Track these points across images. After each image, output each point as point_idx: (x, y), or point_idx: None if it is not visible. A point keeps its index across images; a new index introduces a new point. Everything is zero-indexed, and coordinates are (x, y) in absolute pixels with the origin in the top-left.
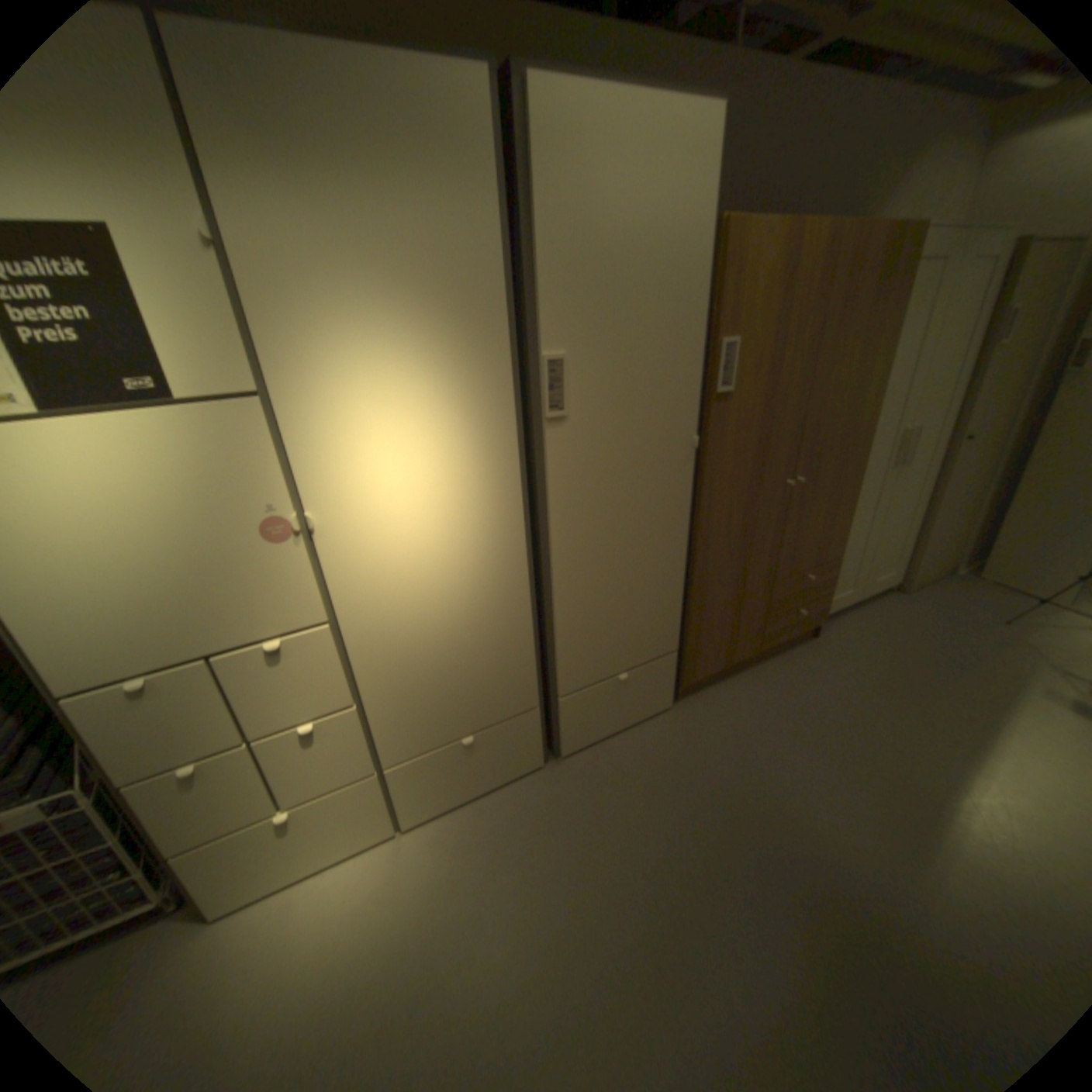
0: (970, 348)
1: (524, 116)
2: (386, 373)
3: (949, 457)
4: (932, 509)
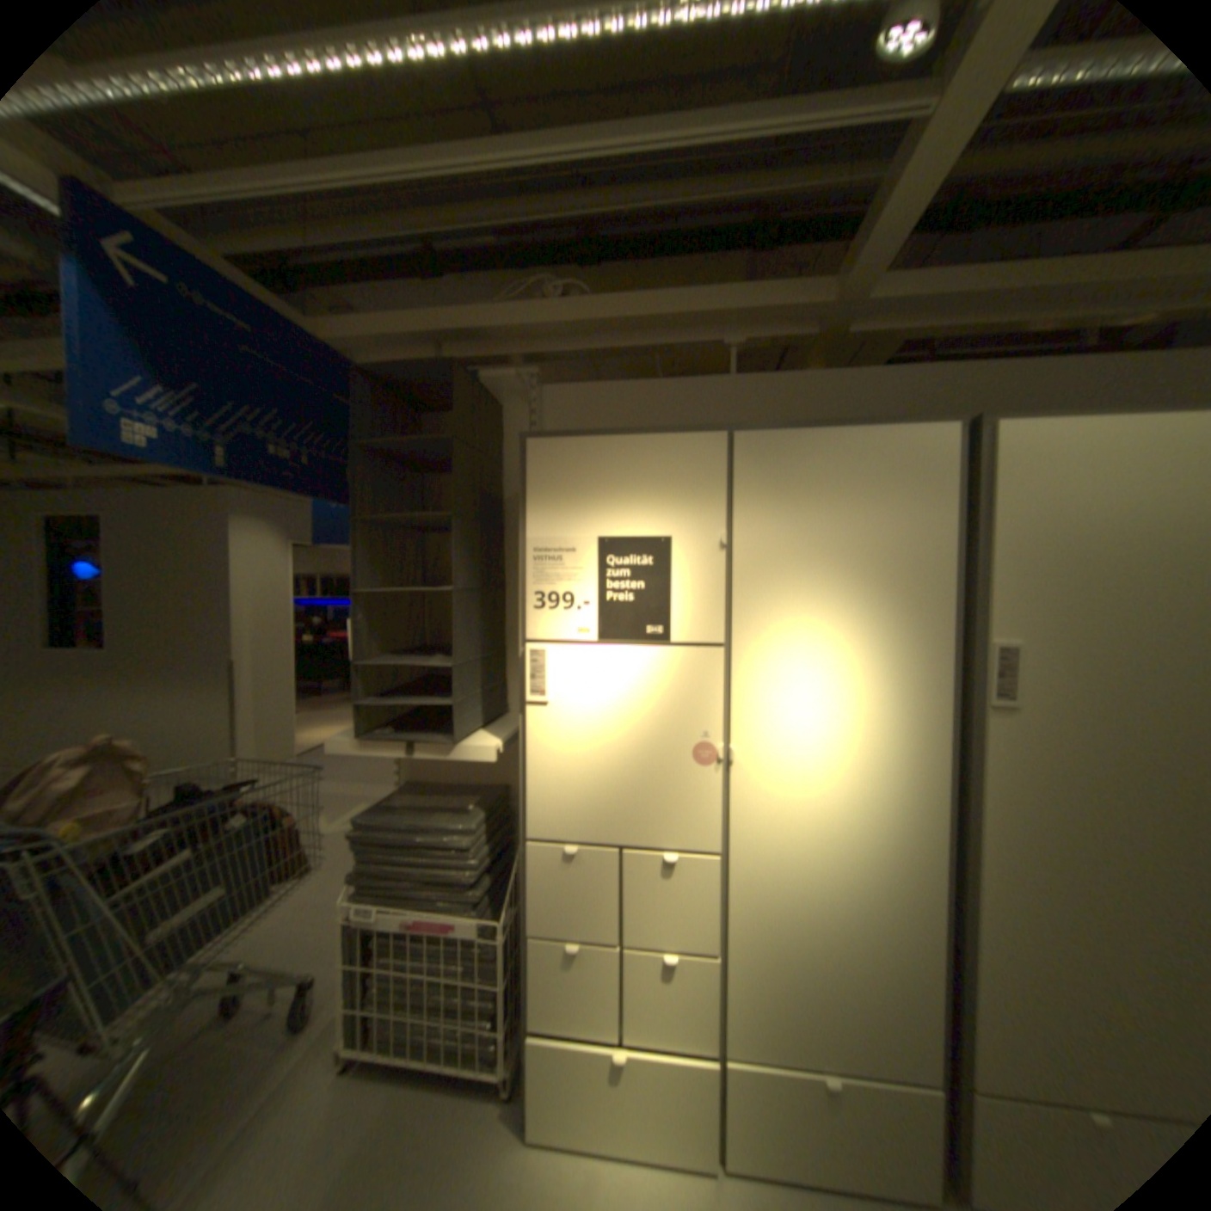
0: None
1: (993, 451)
2: (827, 642)
3: None
4: None
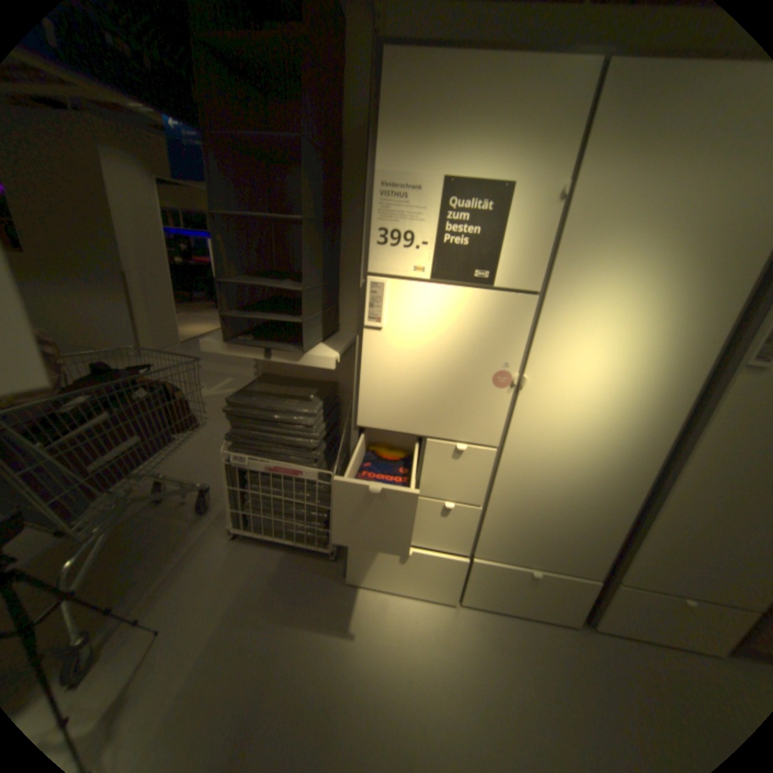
0: None
1: None
2: (630, 298)
3: None
4: None
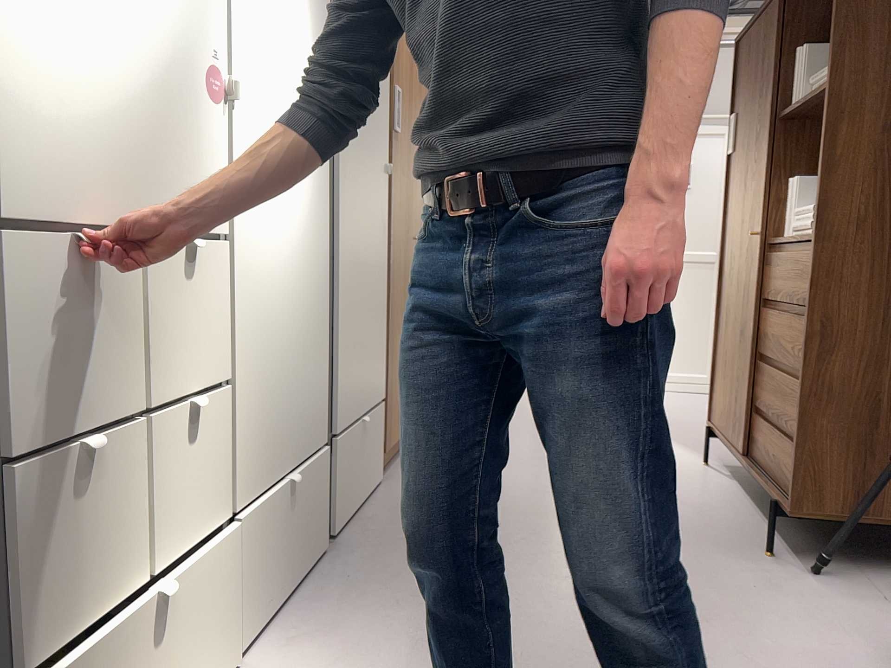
0: None
1: None
2: None
3: None
4: None
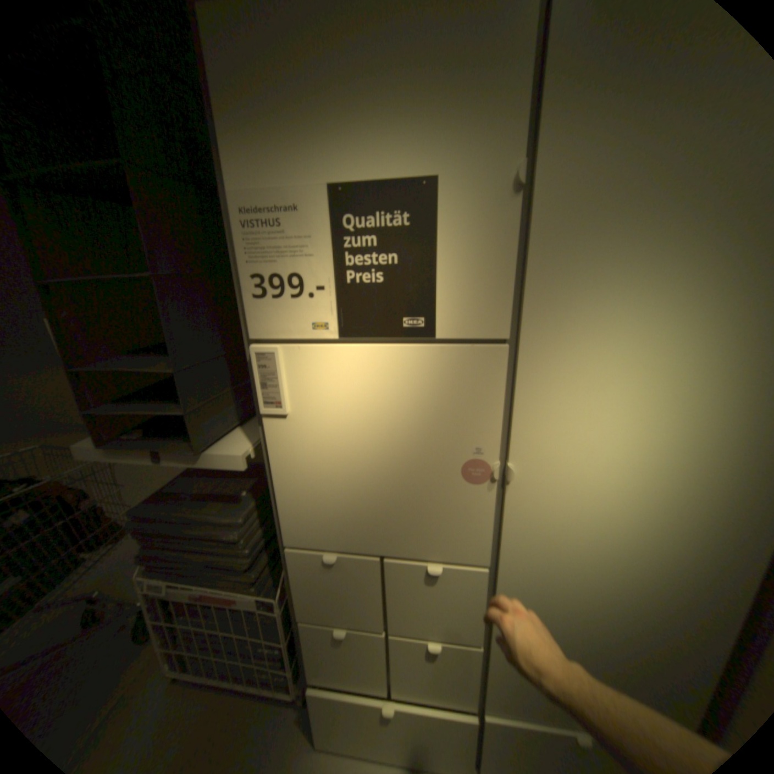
0: None
1: None
2: (661, 332)
3: None
4: None
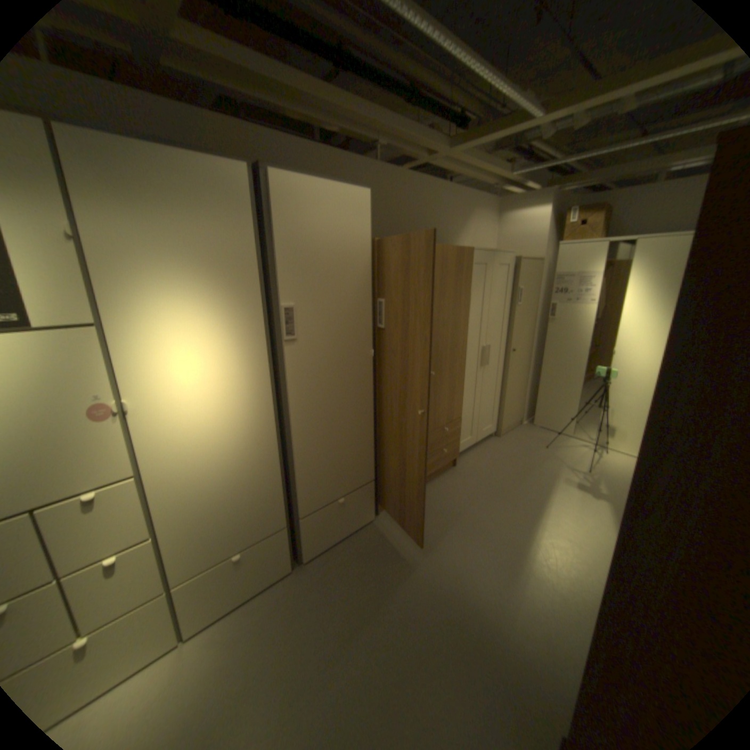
0: (505, 306)
1: (267, 187)
2: (184, 313)
3: (506, 361)
4: (503, 388)
